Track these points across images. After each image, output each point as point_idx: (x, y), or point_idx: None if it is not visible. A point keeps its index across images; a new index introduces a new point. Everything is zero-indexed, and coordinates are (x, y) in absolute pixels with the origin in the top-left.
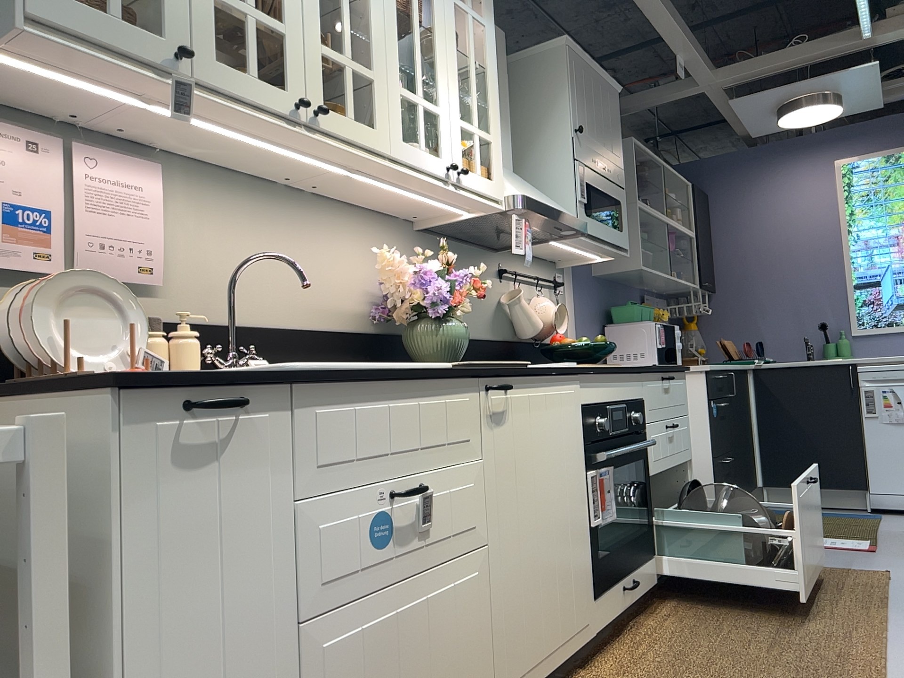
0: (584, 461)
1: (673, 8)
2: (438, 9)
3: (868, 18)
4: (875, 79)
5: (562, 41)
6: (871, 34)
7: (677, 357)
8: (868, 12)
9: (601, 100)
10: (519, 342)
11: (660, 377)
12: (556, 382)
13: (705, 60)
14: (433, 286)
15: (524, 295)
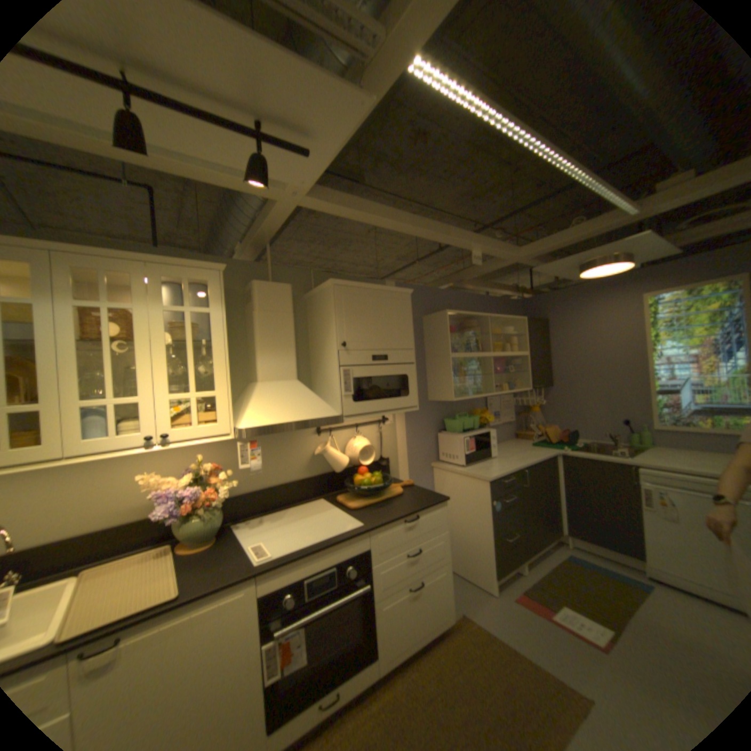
0: (258, 640)
1: (446, 226)
2: (140, 324)
3: (626, 203)
4: (657, 241)
5: (330, 283)
6: (639, 211)
7: (490, 454)
8: (624, 198)
9: (382, 309)
10: (336, 472)
11: (400, 524)
12: (210, 602)
13: (502, 247)
14: (180, 498)
15: (328, 449)
